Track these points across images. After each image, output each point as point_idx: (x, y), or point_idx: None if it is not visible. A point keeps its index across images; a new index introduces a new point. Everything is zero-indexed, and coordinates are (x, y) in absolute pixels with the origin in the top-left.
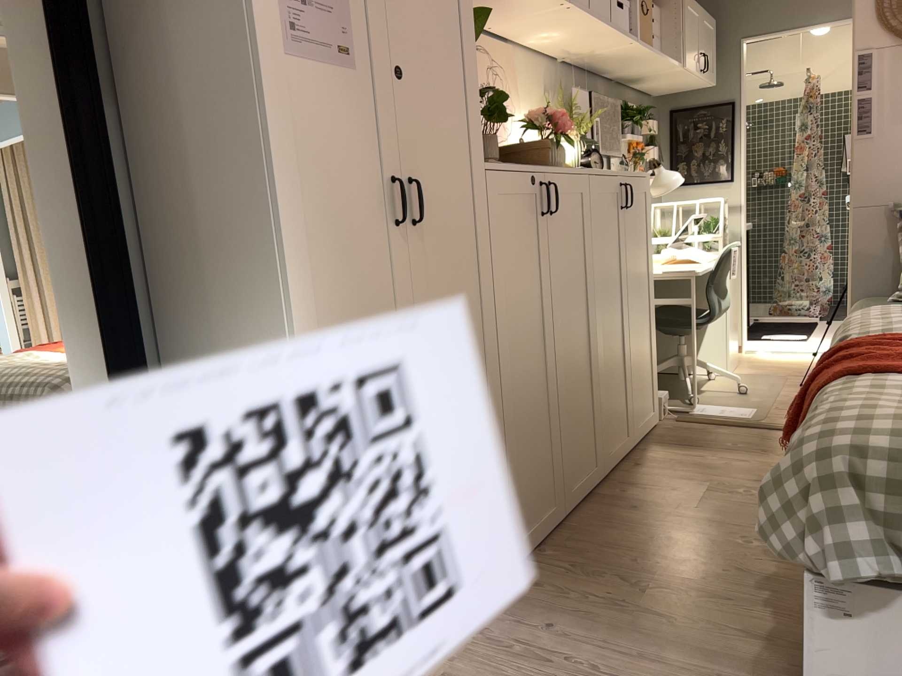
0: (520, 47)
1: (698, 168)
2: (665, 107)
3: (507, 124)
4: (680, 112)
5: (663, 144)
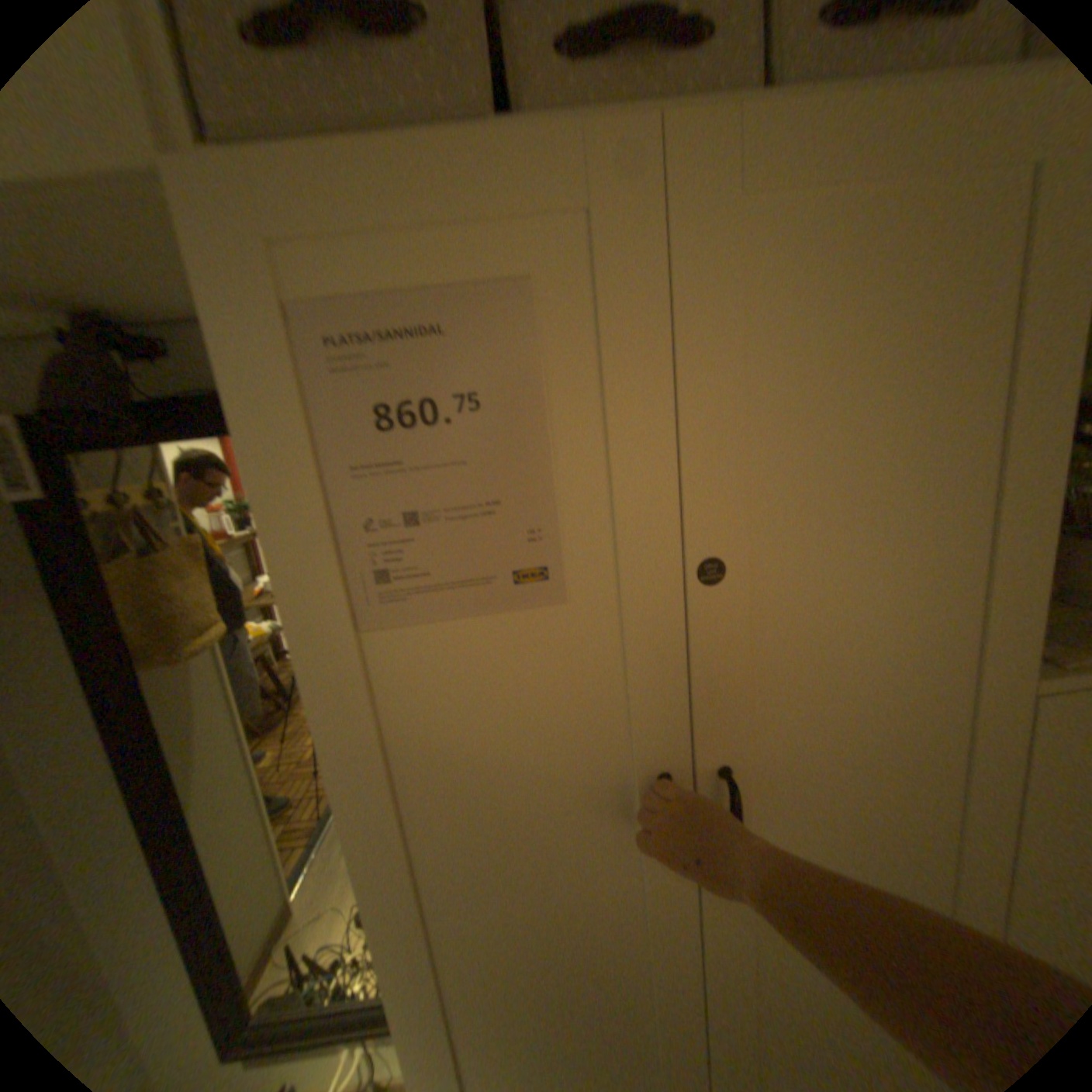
0: None
1: None
2: None
3: None
4: None
5: None
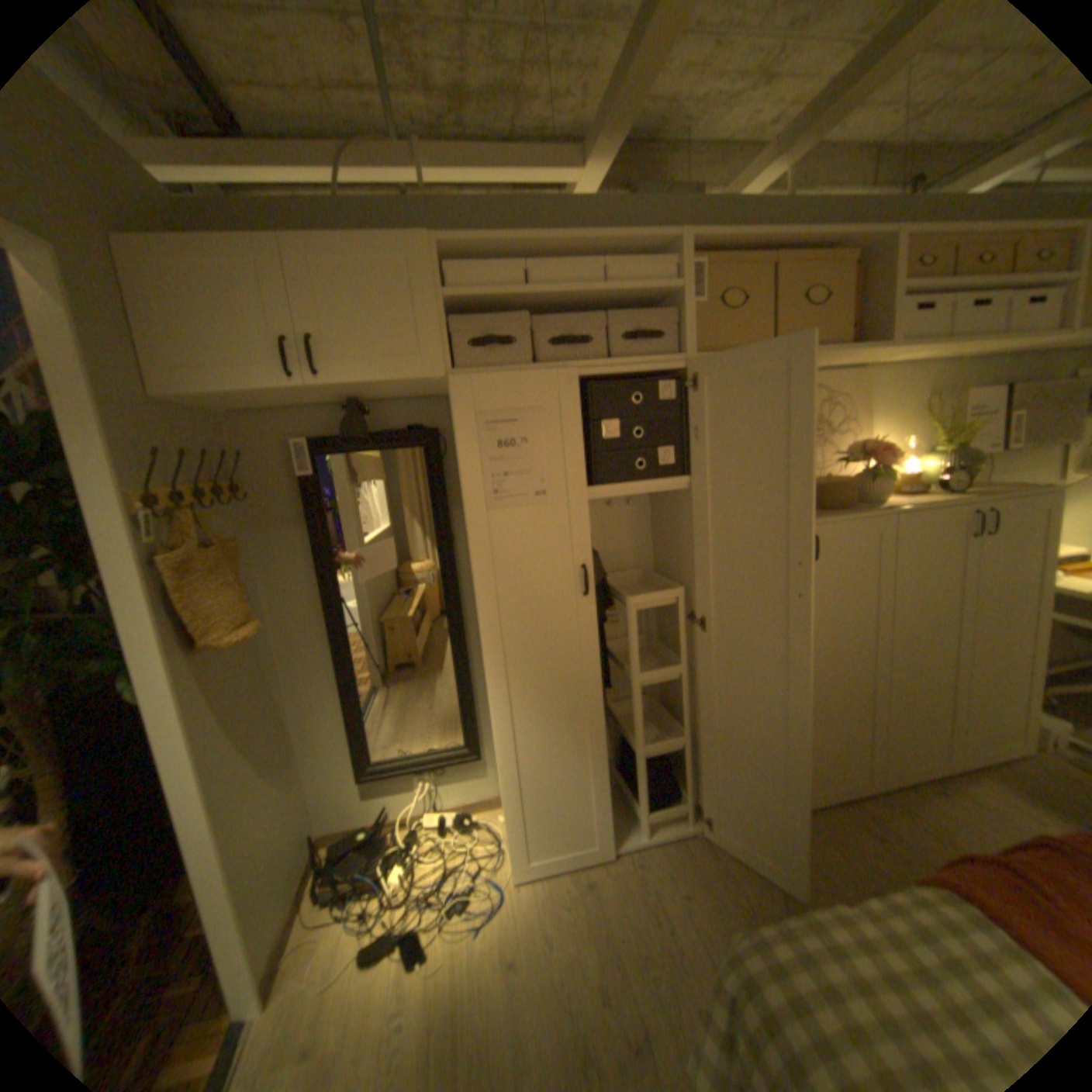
0: (887, 365)
1: None
2: None
3: (831, 455)
4: None
5: None
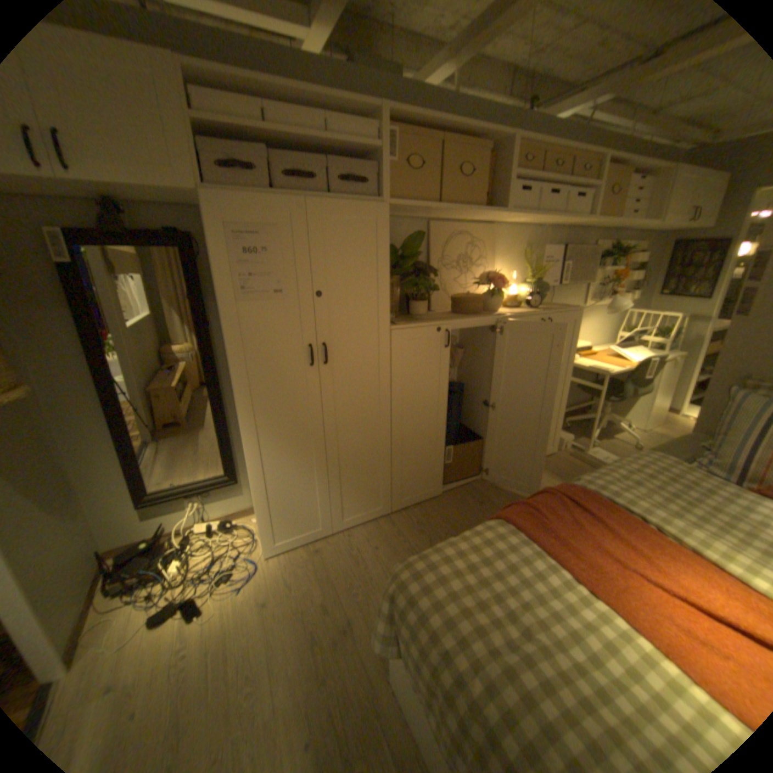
0: (505, 224)
1: (685, 285)
2: (674, 237)
3: (470, 279)
4: (684, 242)
5: (663, 264)
